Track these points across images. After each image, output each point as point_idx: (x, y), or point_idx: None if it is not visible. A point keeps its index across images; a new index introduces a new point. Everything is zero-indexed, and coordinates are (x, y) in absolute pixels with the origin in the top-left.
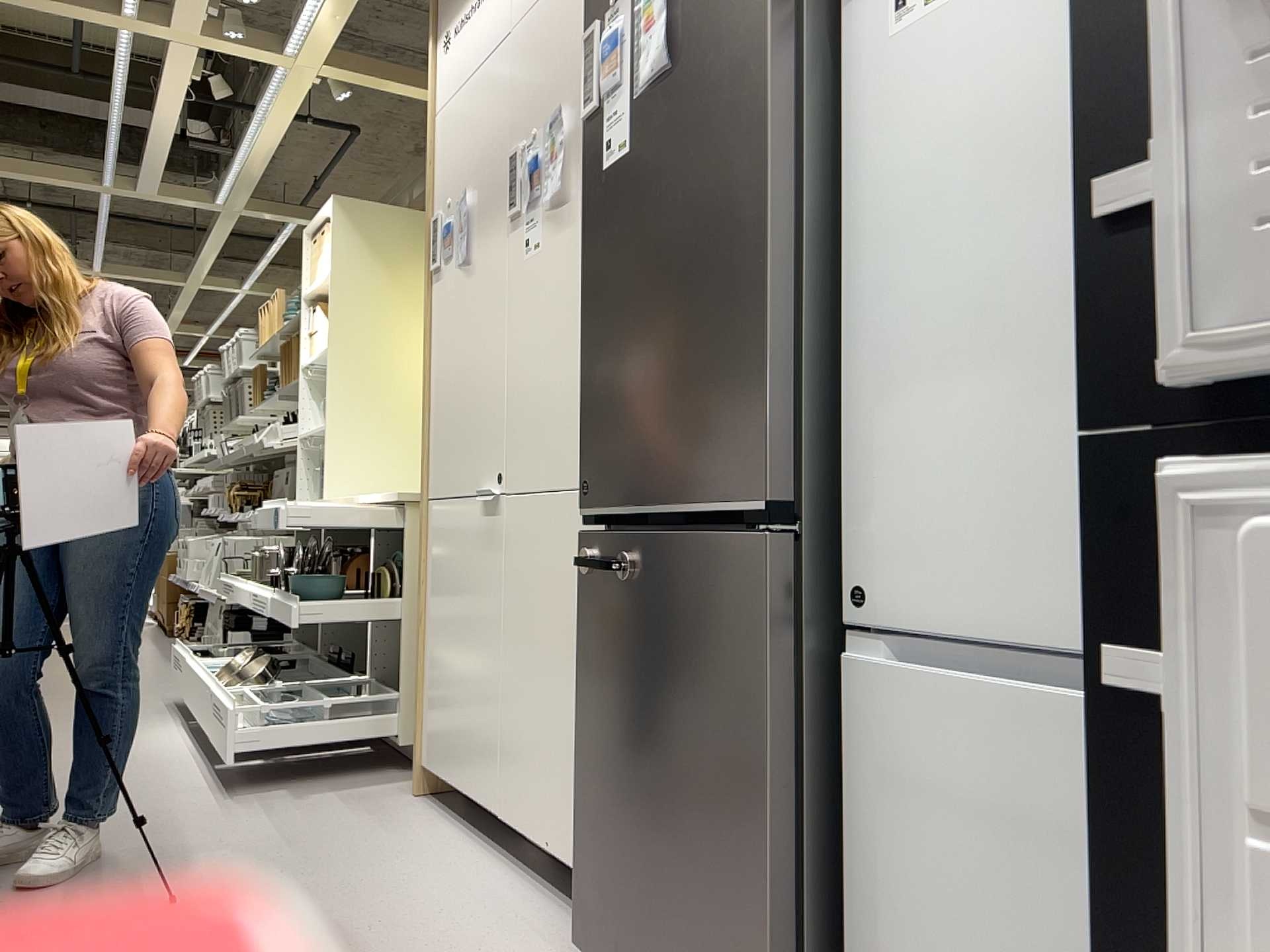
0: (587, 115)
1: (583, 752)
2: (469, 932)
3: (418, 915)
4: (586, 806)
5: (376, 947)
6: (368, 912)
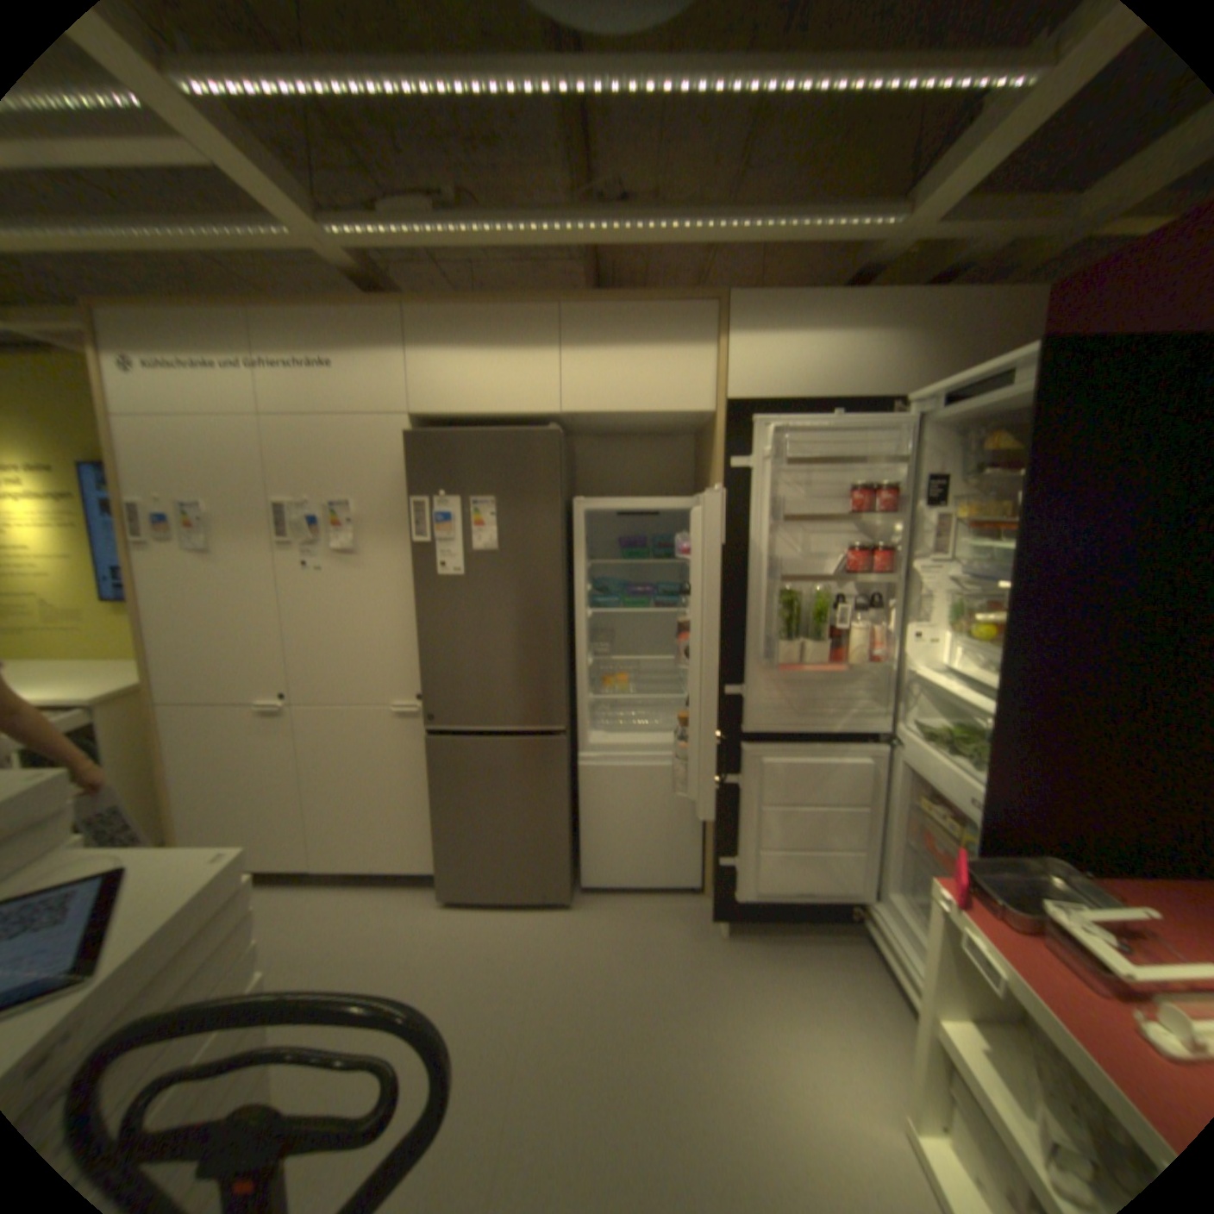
0: (421, 542)
1: (439, 826)
2: (370, 929)
3: (330, 940)
4: (440, 846)
5: (340, 965)
6: (300, 957)
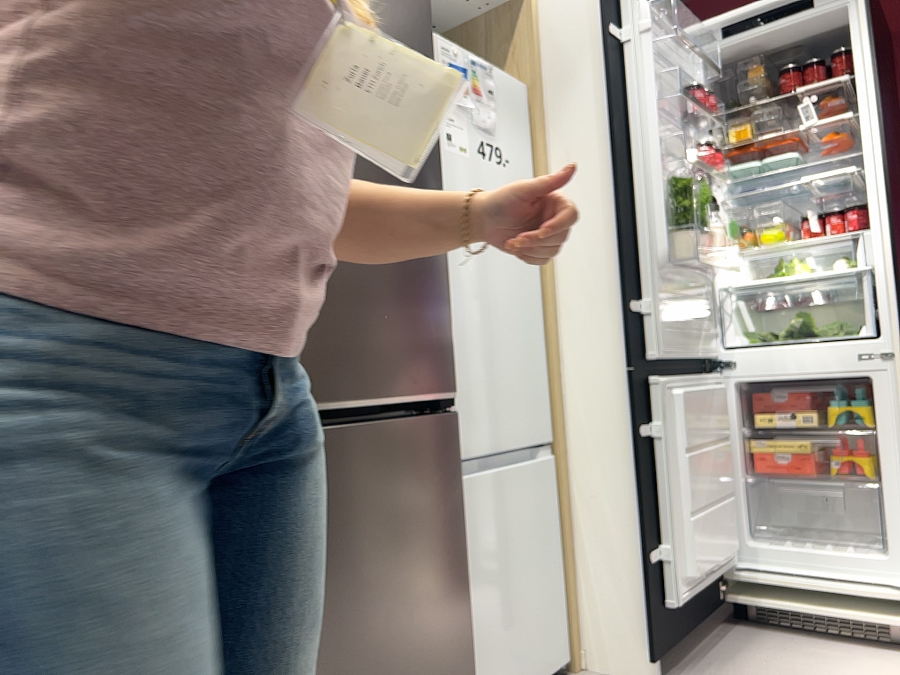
0: None
1: None
2: None
3: None
4: None
5: None
6: None
